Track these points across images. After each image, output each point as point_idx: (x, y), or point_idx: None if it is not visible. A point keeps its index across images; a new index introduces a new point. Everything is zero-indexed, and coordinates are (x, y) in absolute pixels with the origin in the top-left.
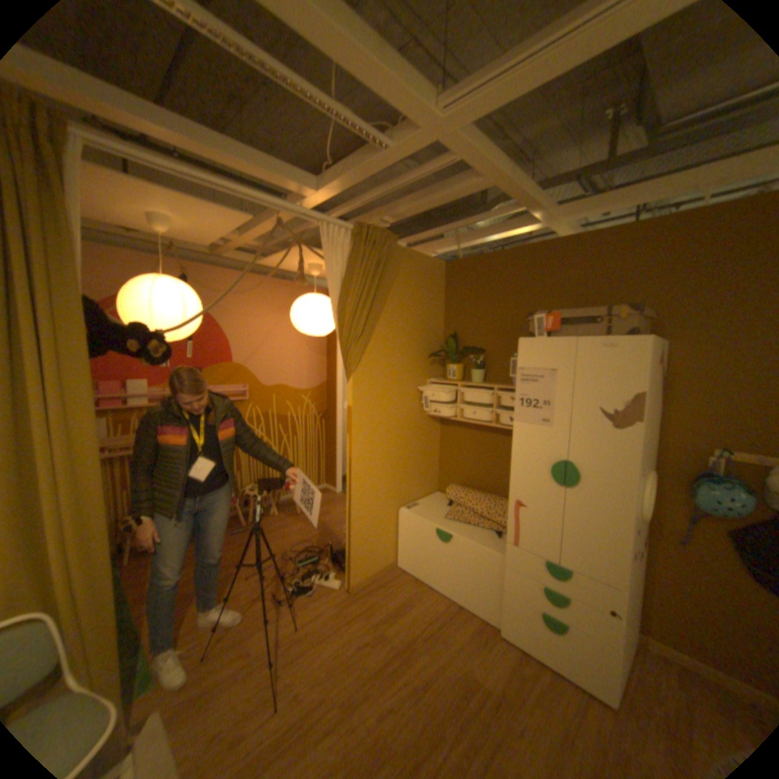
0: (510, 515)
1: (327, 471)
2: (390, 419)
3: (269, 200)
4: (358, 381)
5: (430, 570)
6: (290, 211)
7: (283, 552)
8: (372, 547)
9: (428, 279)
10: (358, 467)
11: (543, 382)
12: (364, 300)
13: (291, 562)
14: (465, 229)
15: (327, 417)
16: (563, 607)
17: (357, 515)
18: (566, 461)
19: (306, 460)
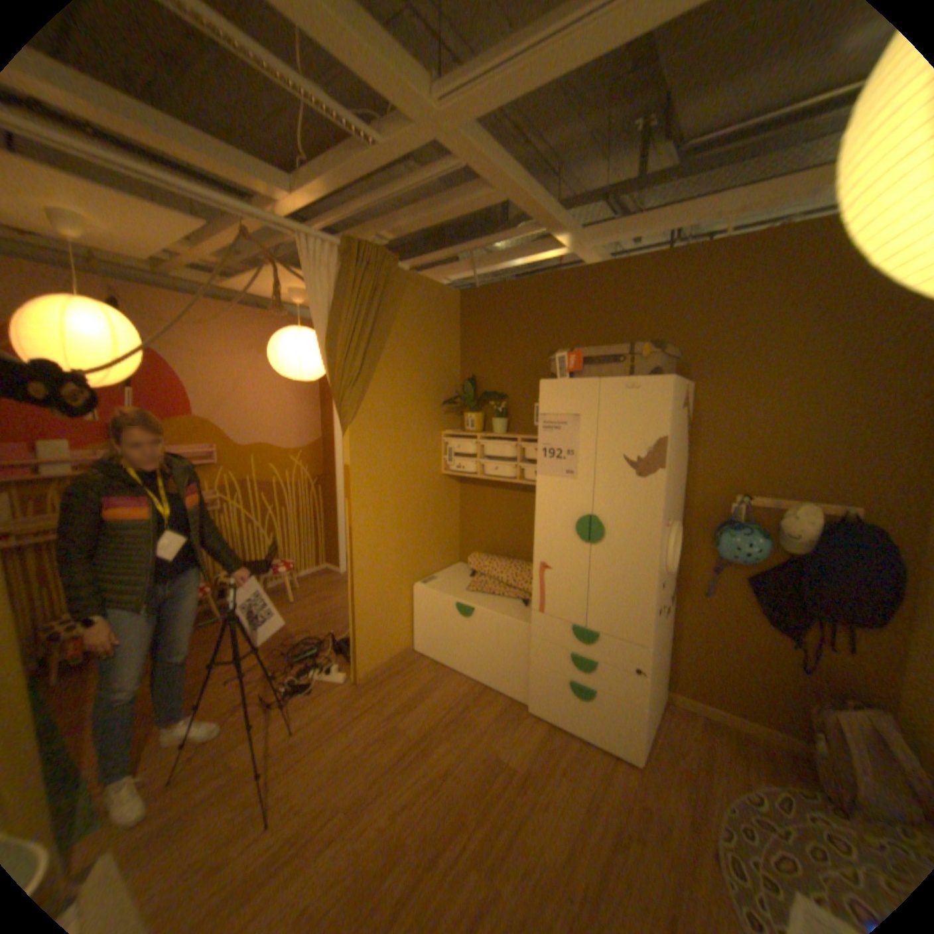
0: (534, 580)
1: (328, 548)
2: (399, 479)
3: (228, 202)
4: (356, 435)
5: (451, 651)
6: (257, 218)
7: (273, 648)
8: (382, 631)
9: (440, 312)
10: (360, 538)
11: (566, 429)
12: (359, 335)
13: (284, 658)
14: (484, 252)
15: (324, 482)
16: (590, 672)
17: (362, 594)
18: (590, 516)
19: (300, 536)
